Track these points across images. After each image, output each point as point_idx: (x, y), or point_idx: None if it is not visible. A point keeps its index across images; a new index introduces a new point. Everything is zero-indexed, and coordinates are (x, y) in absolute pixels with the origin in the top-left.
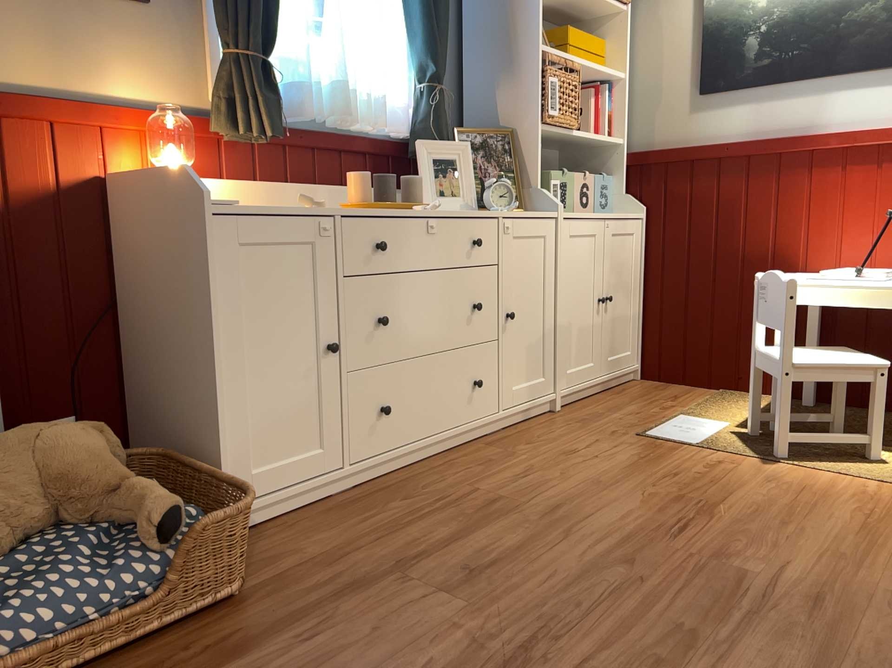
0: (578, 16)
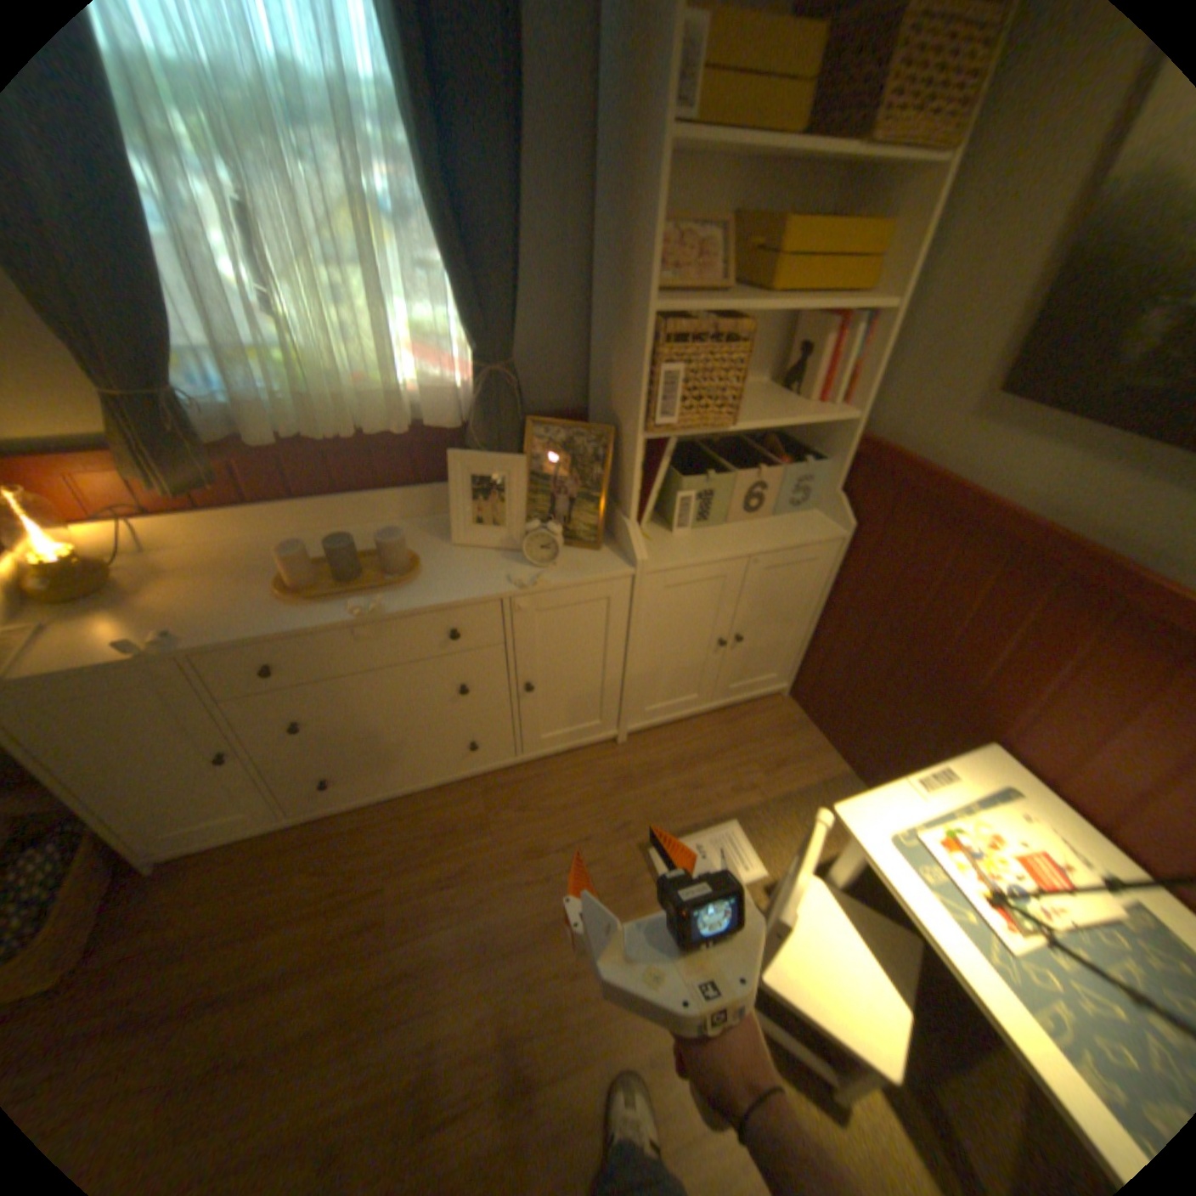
0: (859, 162)
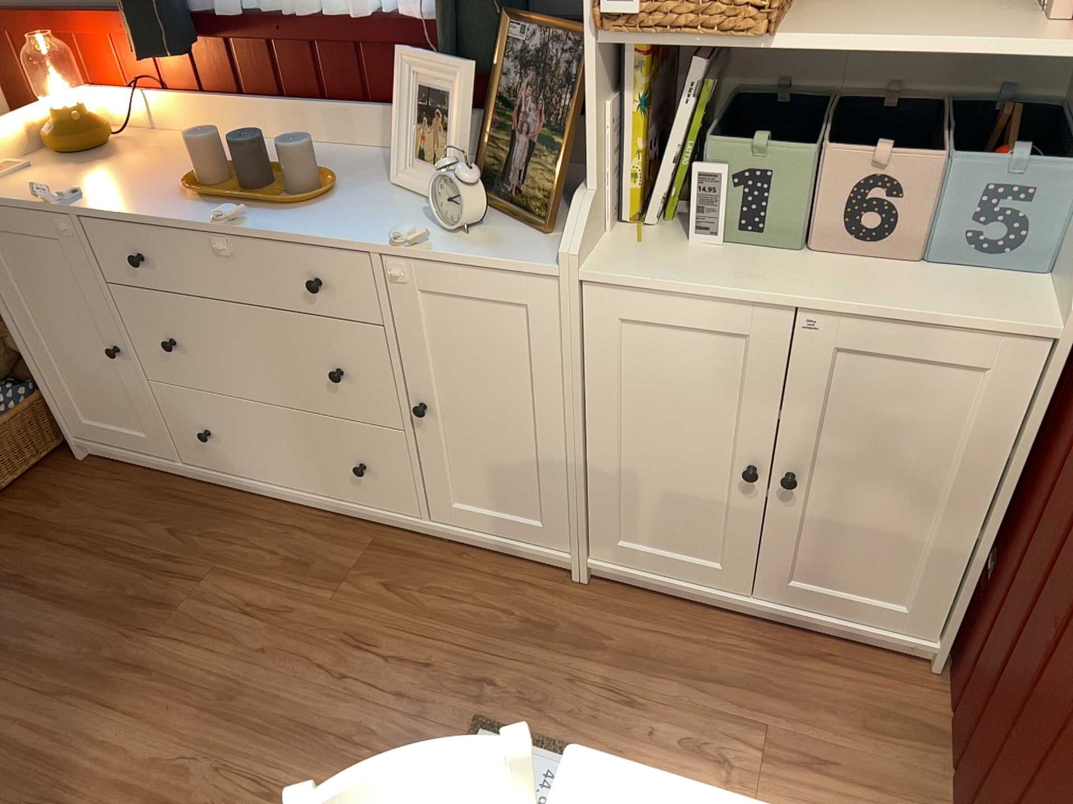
0: None
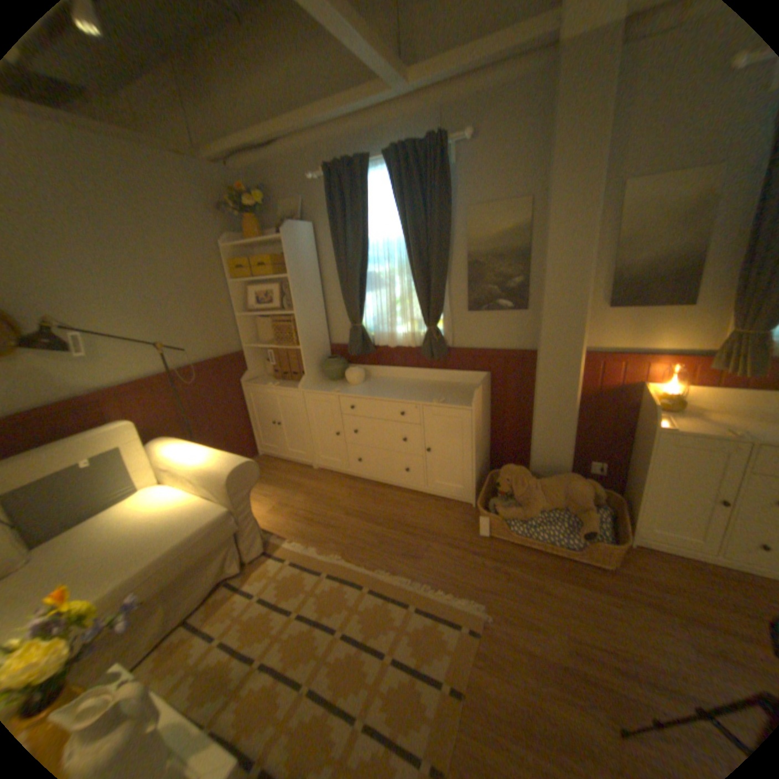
0: None
